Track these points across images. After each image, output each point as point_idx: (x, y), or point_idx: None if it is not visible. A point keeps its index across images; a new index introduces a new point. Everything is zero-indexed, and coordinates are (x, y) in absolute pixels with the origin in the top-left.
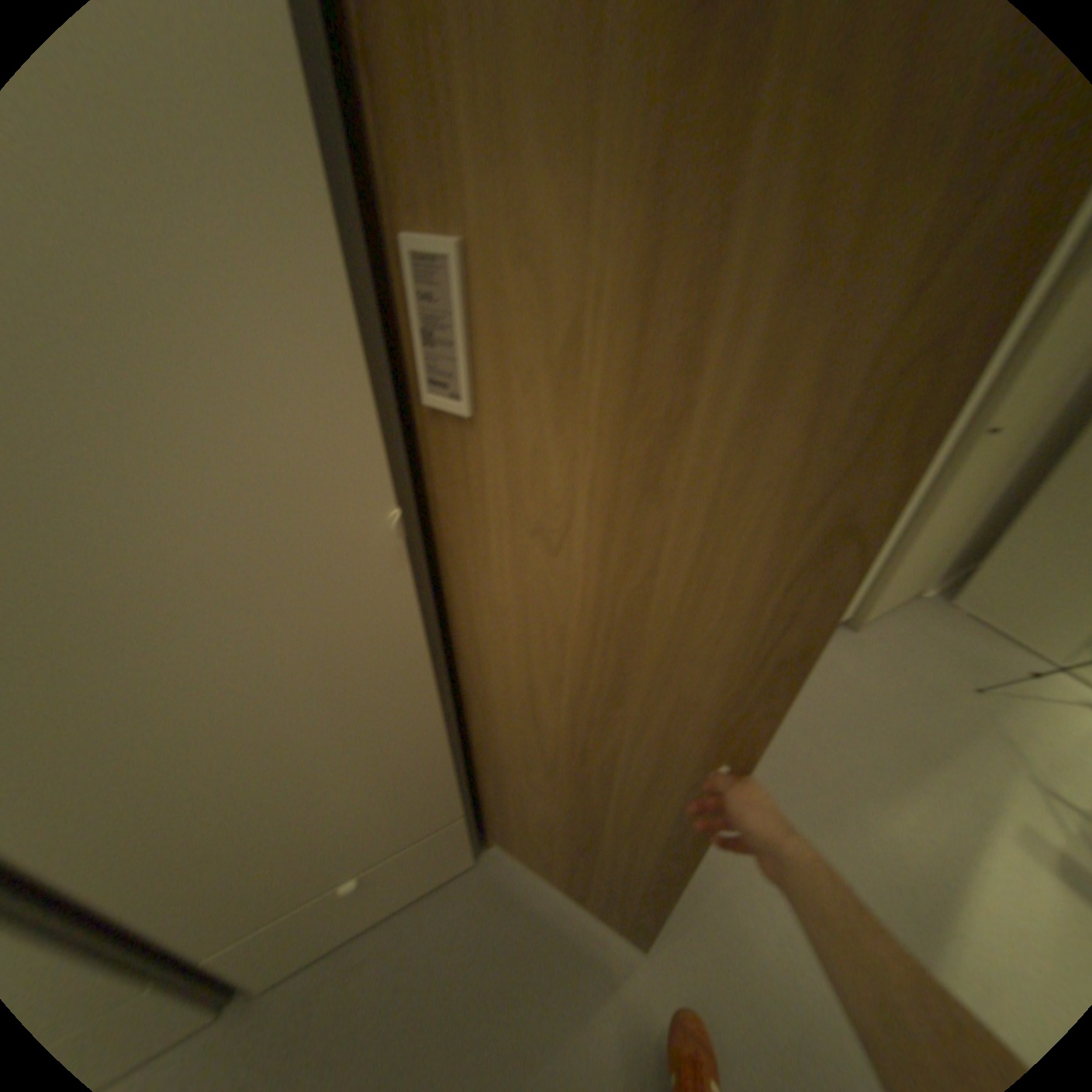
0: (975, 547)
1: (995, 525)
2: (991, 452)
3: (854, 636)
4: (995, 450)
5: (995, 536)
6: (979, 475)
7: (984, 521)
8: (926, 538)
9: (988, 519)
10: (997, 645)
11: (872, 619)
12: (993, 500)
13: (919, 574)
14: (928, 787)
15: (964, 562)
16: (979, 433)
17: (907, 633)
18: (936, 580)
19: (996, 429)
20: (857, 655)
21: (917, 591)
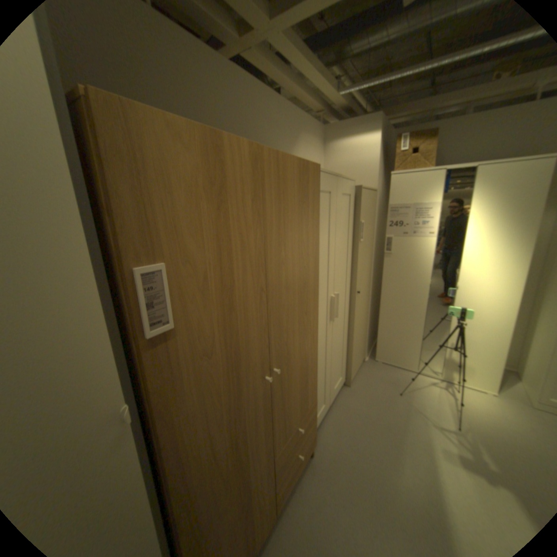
0: (371, 335)
1: (373, 325)
2: (360, 300)
3: (349, 389)
4: (361, 299)
5: (375, 329)
6: (361, 309)
7: (369, 325)
8: (356, 337)
9: (370, 323)
10: (396, 372)
11: (352, 379)
12: (368, 316)
13: (359, 352)
14: (405, 451)
15: (371, 342)
16: (354, 294)
17: (366, 380)
18: (366, 353)
19: (358, 292)
20: (354, 398)
21: (362, 360)
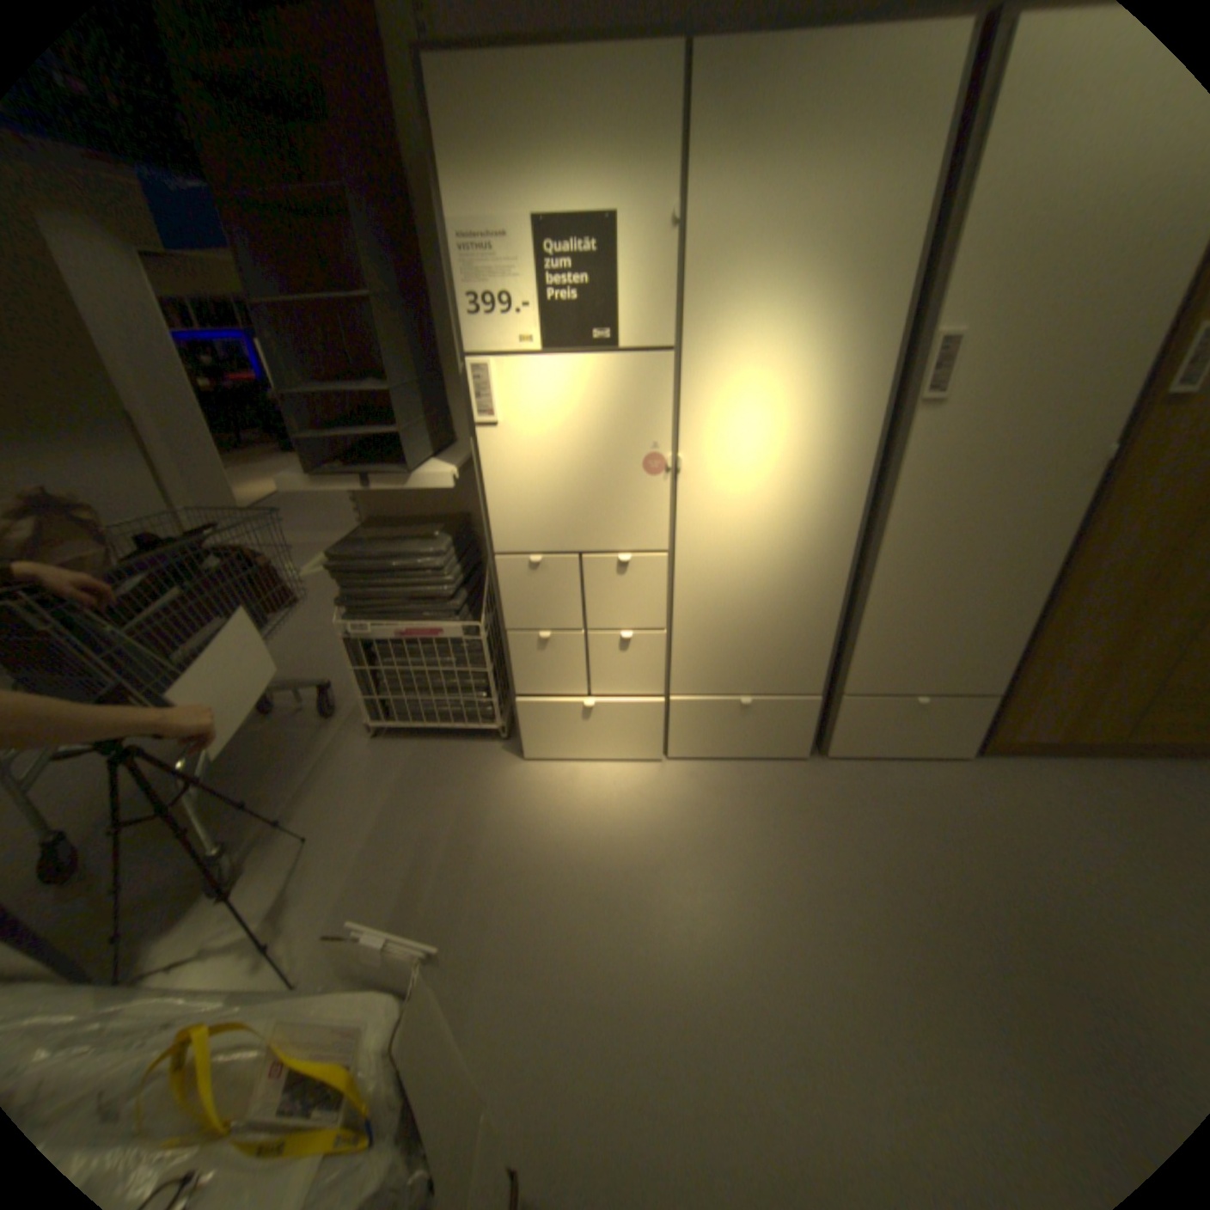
0: None
1: None
2: None
3: None
4: None
5: None
6: None
7: None
8: None
9: None
10: None
11: None
12: None
13: None
14: None
15: None
16: None
17: None
18: None
19: None
20: None
21: None
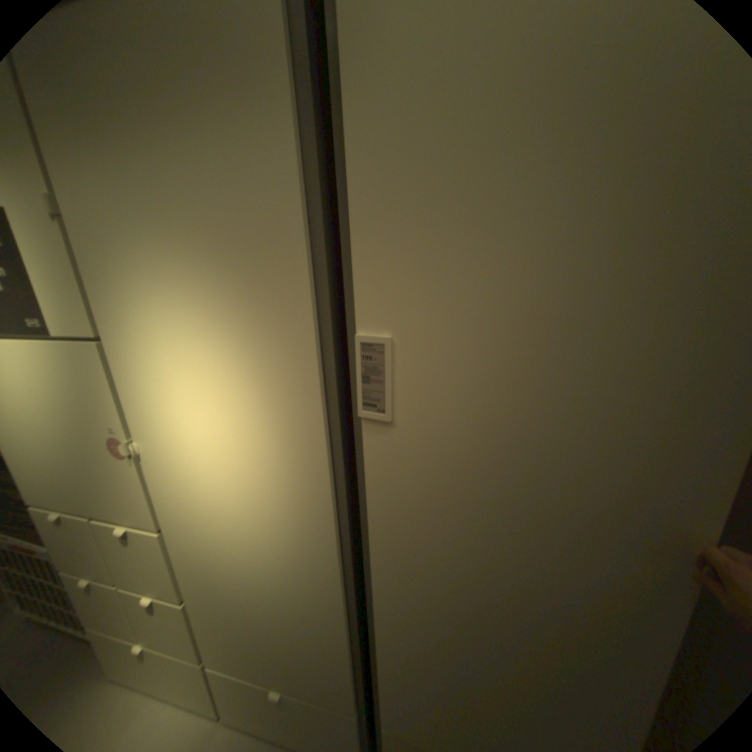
0: None
1: None
2: None
3: None
4: None
5: None
6: None
7: None
8: None
9: None
10: None
11: None
12: None
13: None
14: None
15: None
16: None
17: None
18: None
19: None
20: None
21: None
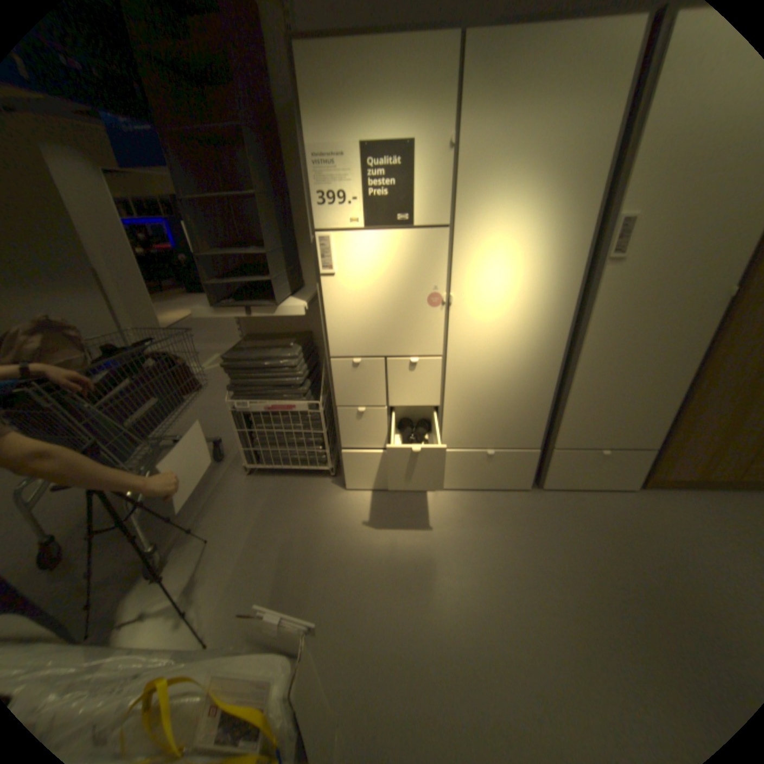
0: None
1: None
2: None
3: None
4: None
5: None
6: None
7: None
8: None
9: None
10: None
11: None
12: None
13: None
14: None
15: None
16: None
17: None
18: None
19: None
20: None
21: None
